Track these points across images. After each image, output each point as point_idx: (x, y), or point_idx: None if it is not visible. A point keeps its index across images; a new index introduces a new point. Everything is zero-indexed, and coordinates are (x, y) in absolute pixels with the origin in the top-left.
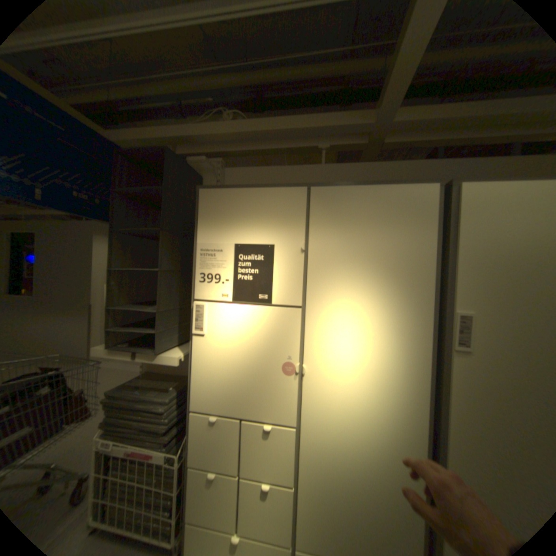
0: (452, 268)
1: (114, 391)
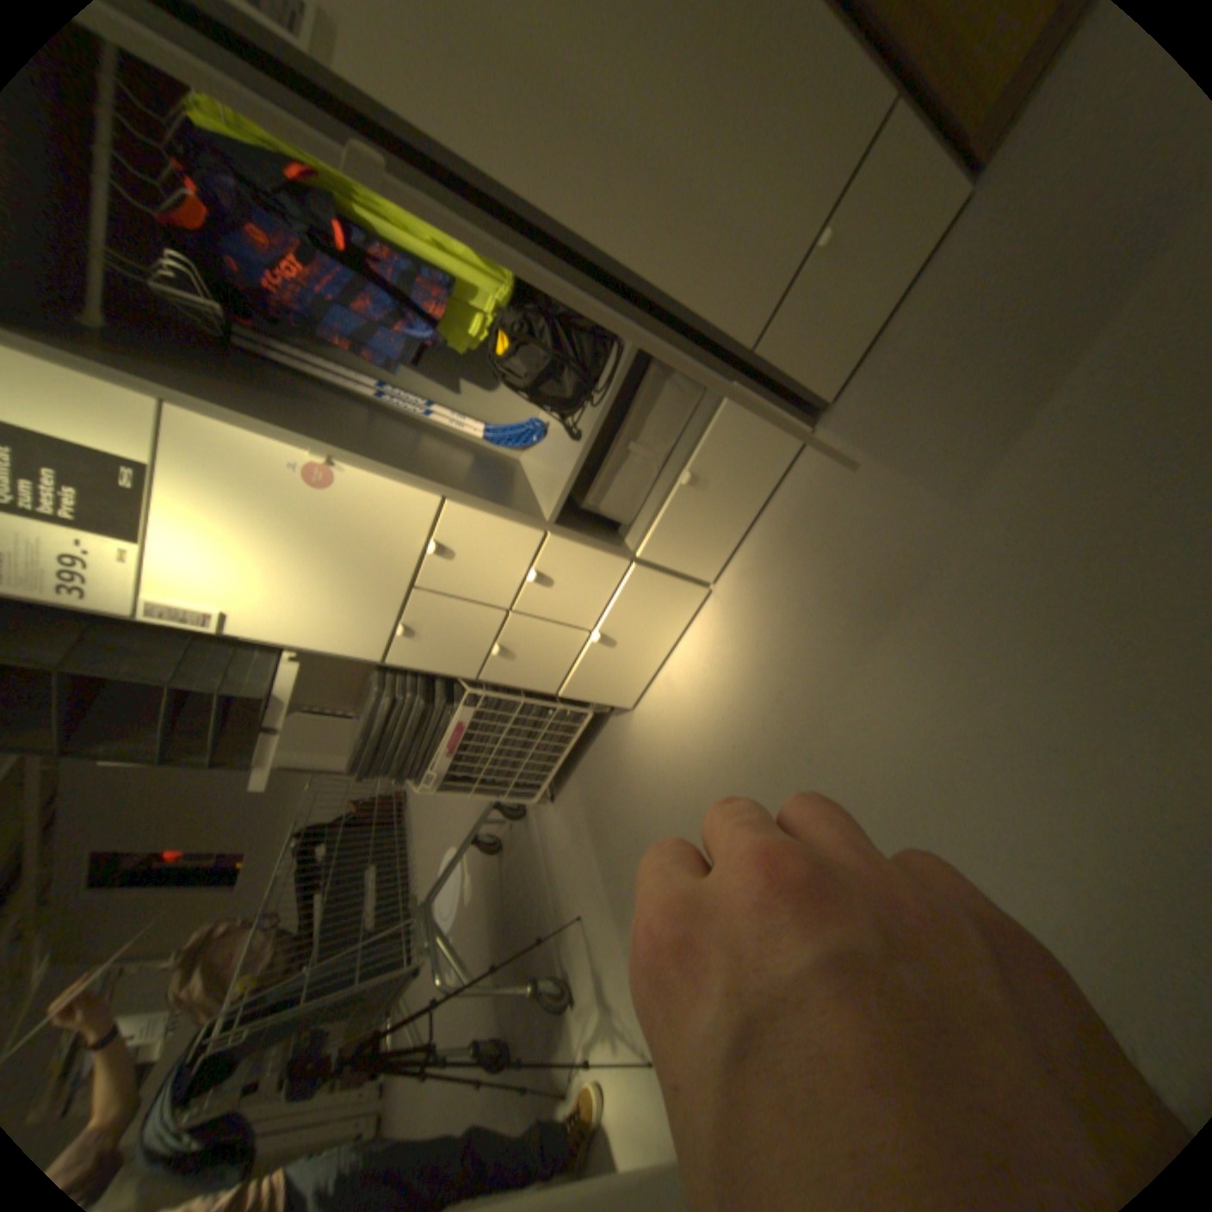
0: None
1: (351, 761)
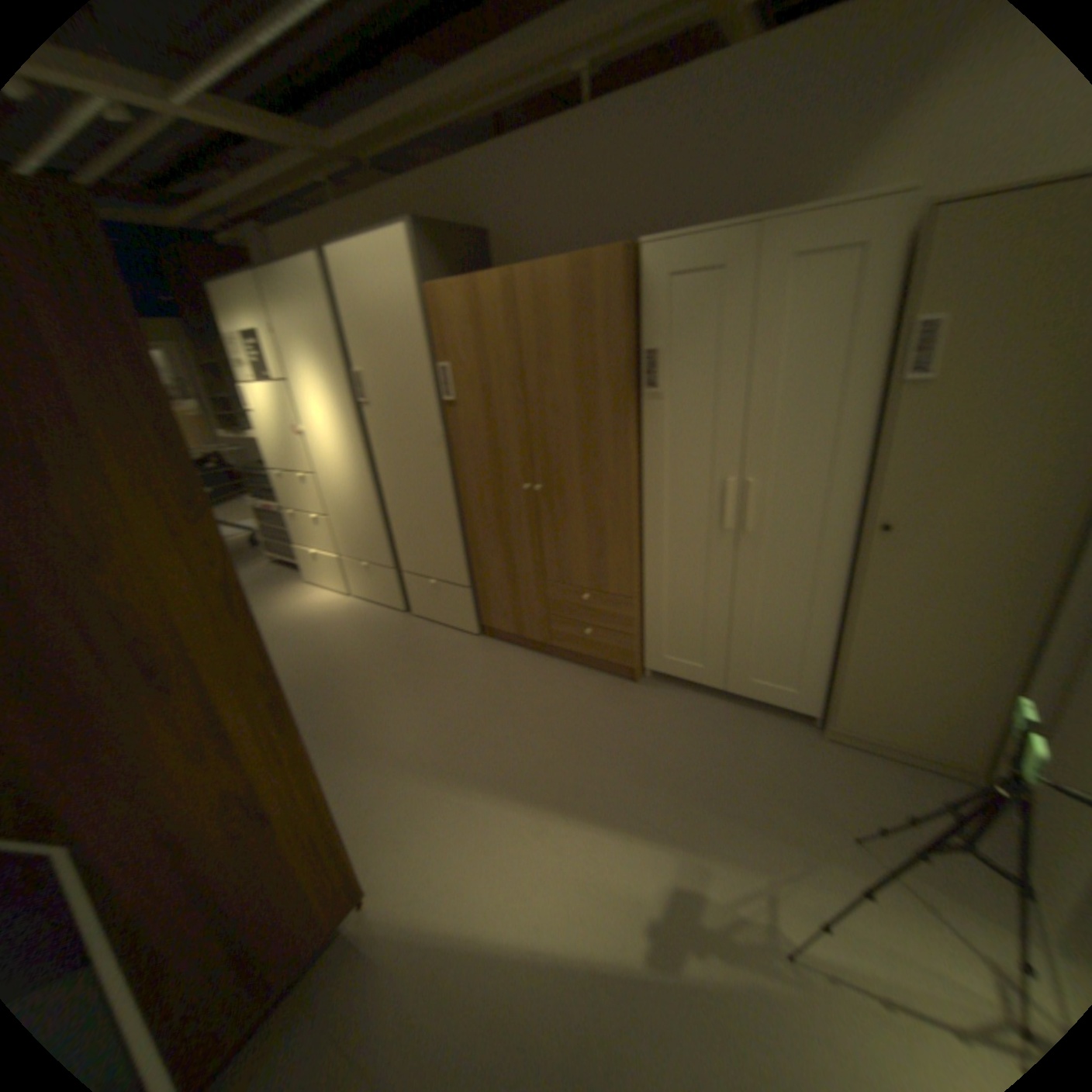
0: (340, 331)
1: (240, 466)
